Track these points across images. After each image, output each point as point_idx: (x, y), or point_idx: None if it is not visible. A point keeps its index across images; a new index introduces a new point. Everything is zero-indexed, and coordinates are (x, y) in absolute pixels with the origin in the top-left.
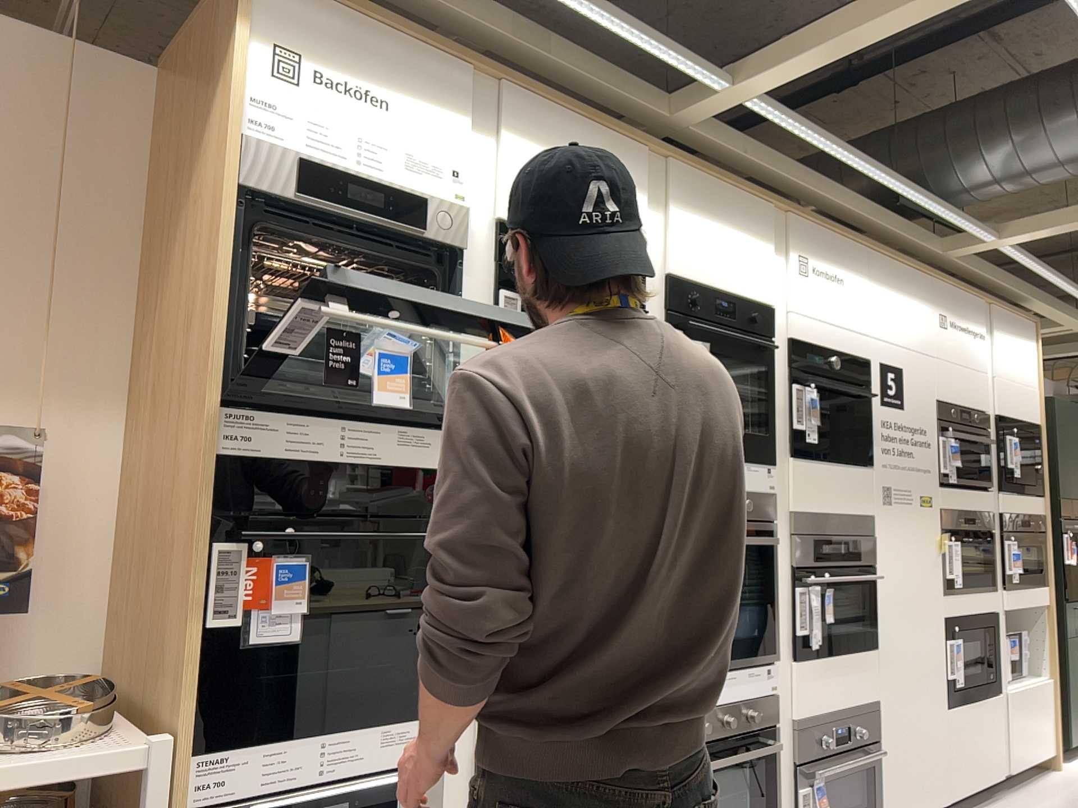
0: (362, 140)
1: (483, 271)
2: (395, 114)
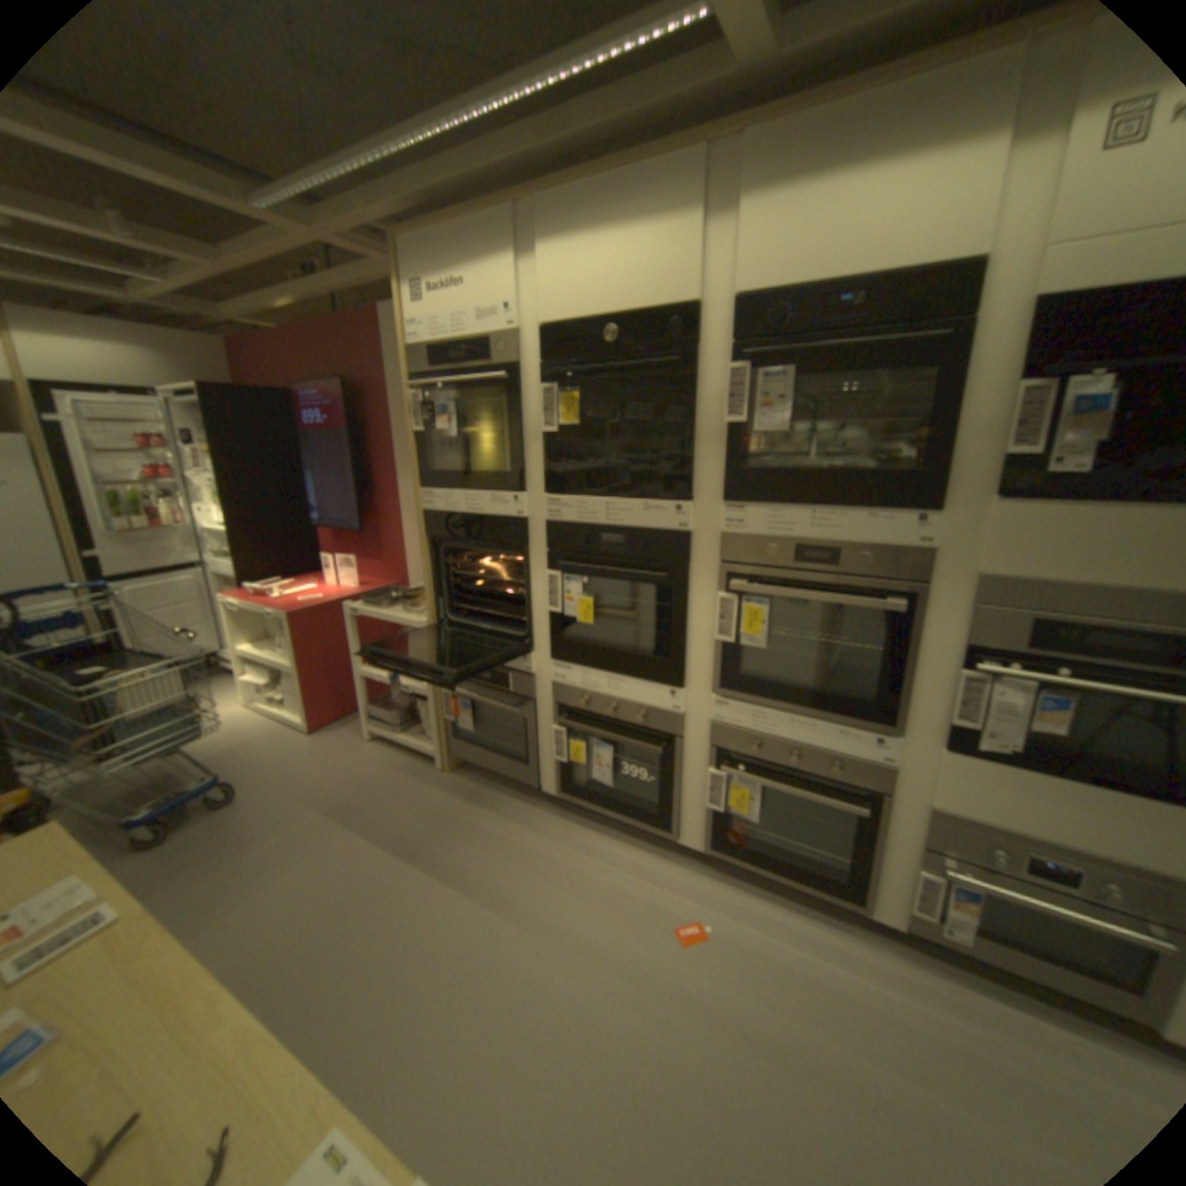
0: (445, 310)
1: (532, 370)
2: (459, 278)
